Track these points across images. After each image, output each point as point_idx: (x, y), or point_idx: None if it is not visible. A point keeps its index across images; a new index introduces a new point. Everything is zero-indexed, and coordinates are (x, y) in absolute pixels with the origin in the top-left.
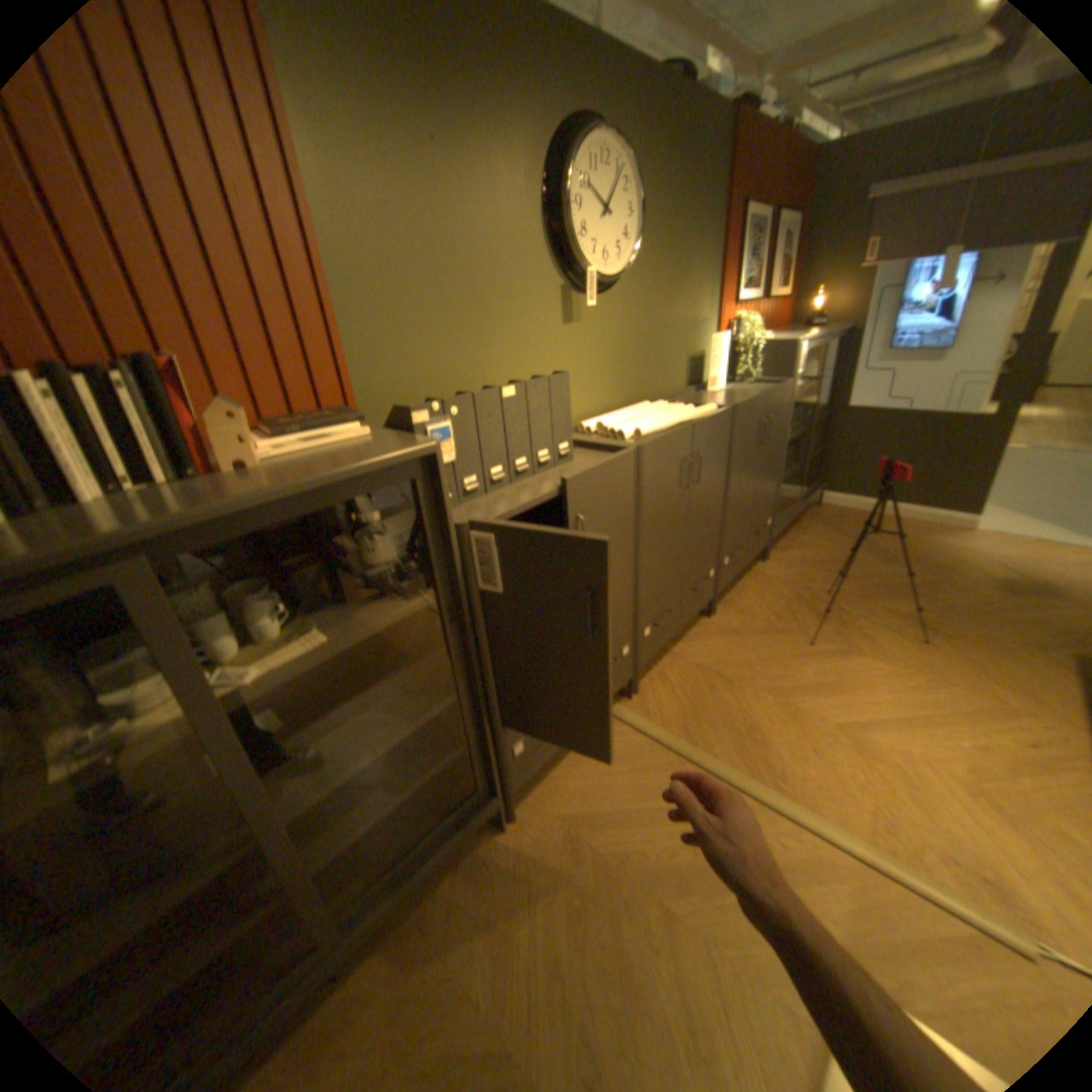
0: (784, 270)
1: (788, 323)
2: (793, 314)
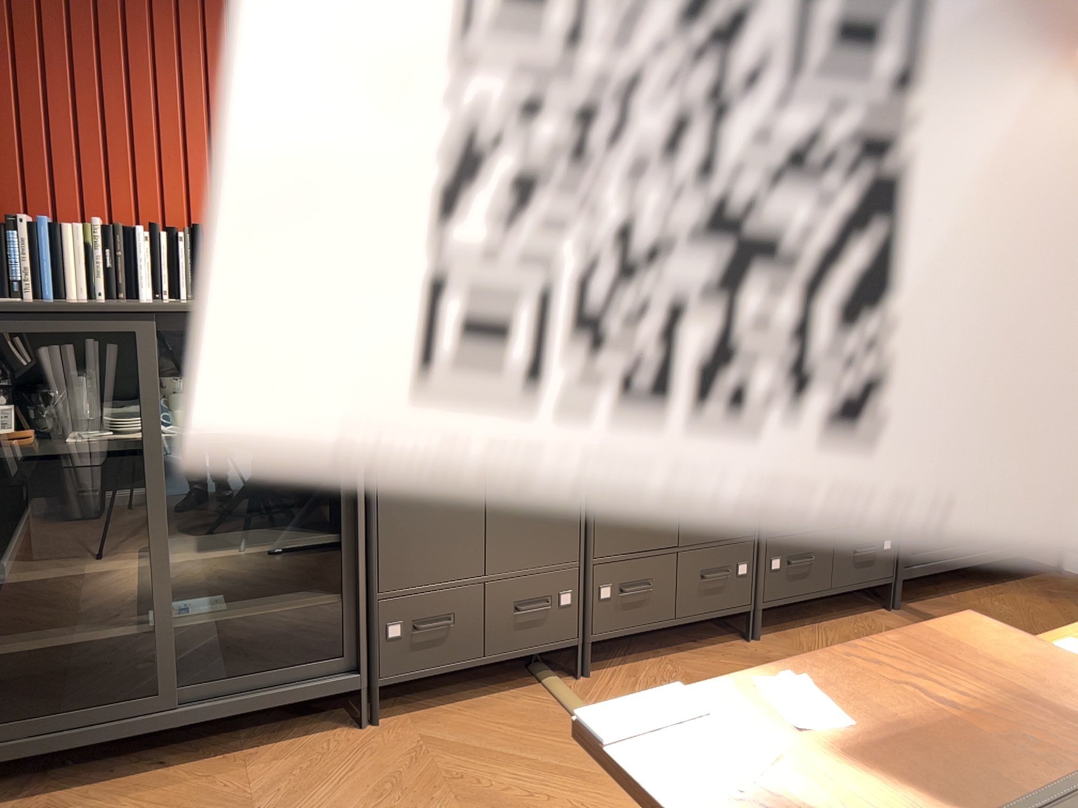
0: None
1: None
2: None
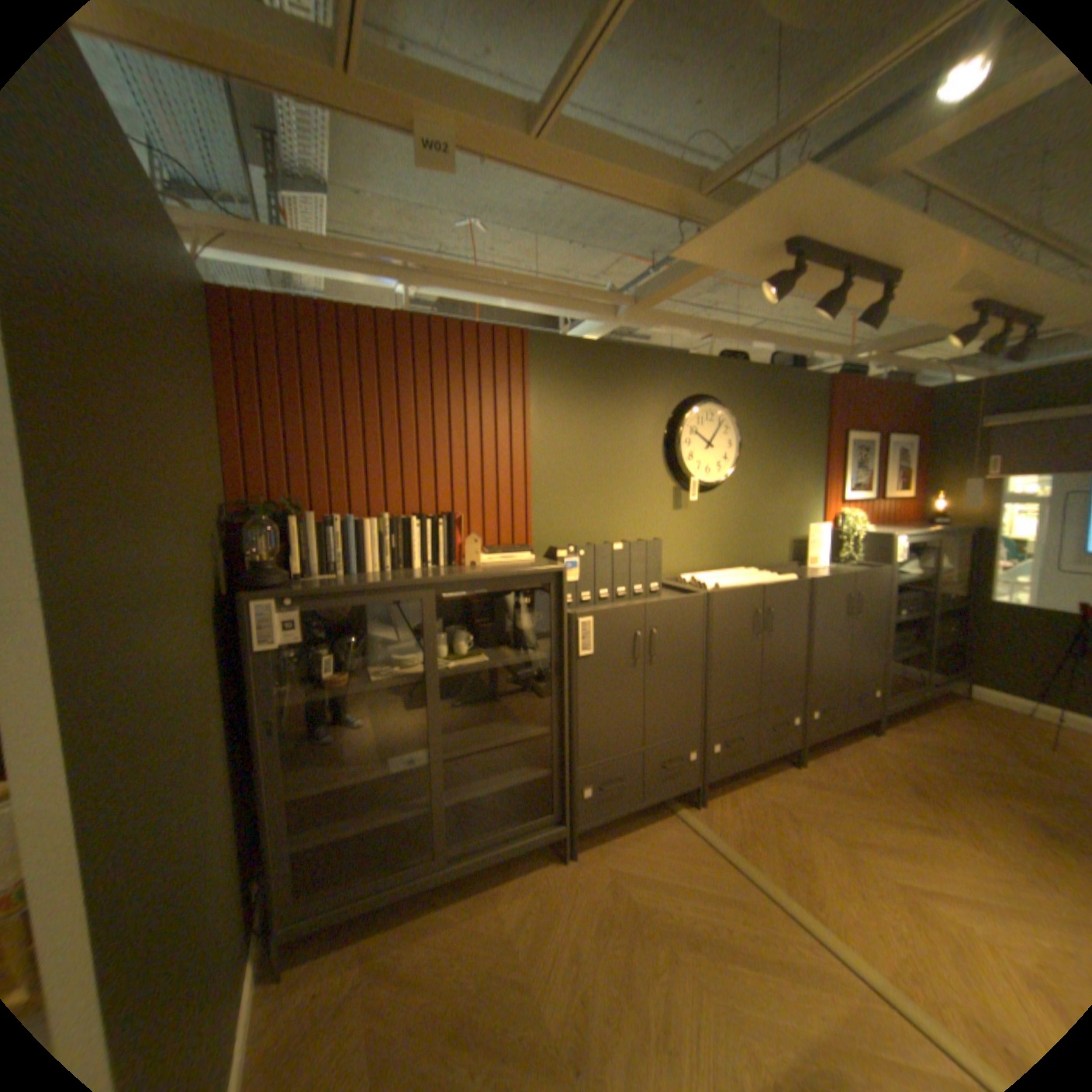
0: (903, 478)
1: (916, 520)
2: (923, 513)
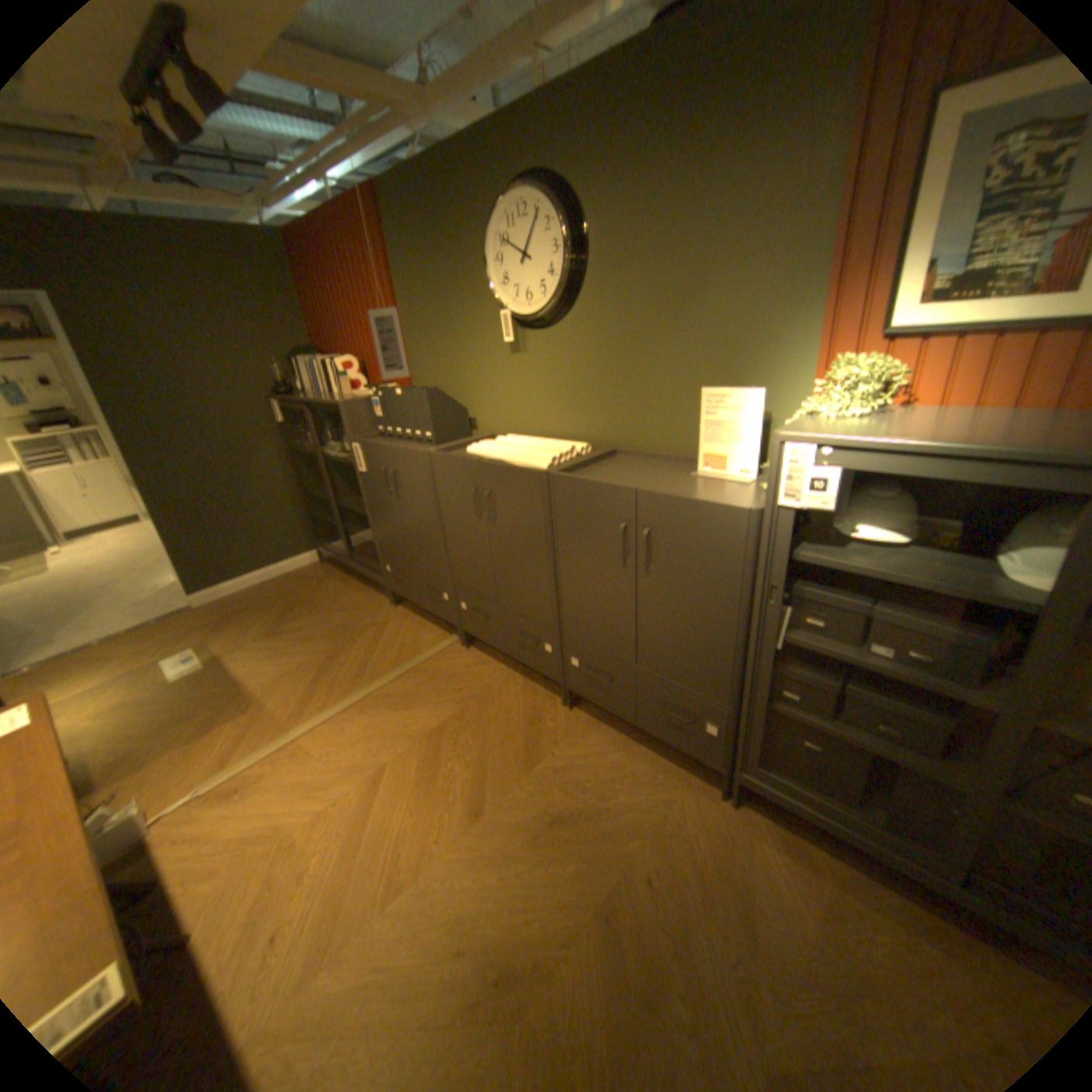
0: None
1: None
2: None
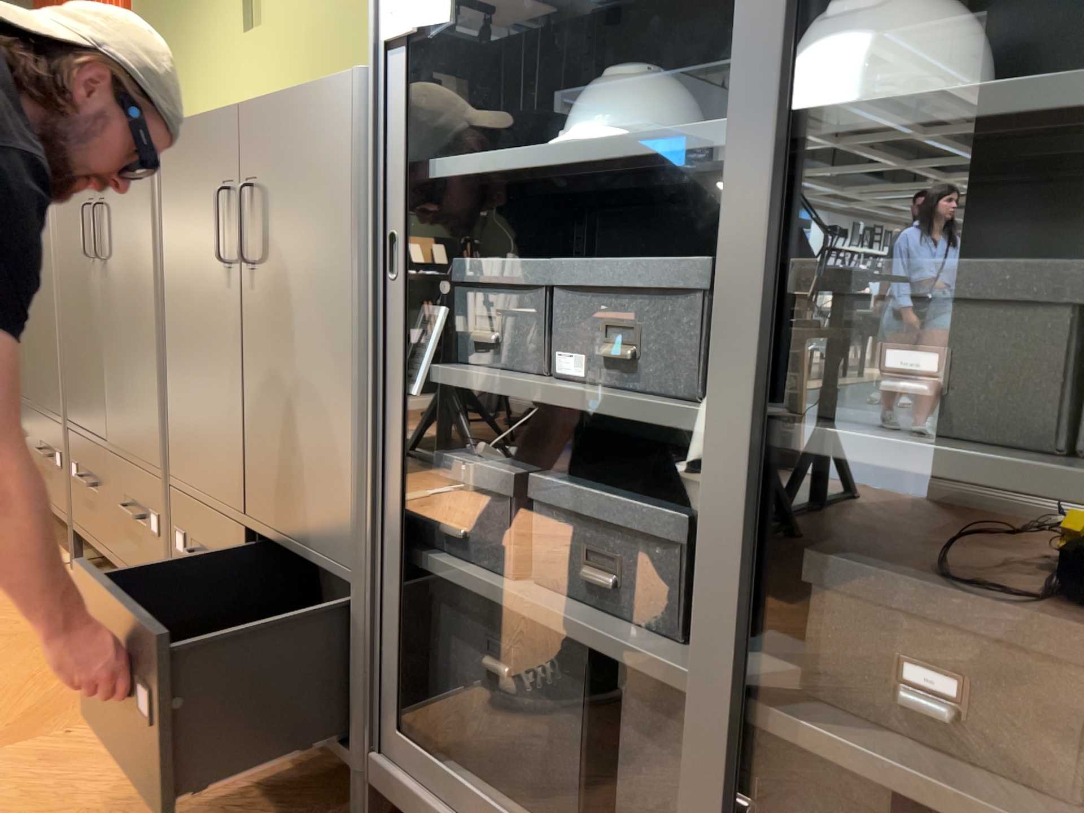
0: None
1: None
2: None
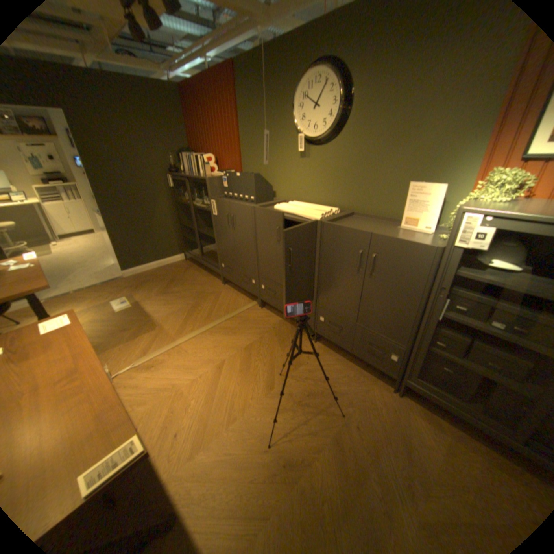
0: None
1: None
2: None
